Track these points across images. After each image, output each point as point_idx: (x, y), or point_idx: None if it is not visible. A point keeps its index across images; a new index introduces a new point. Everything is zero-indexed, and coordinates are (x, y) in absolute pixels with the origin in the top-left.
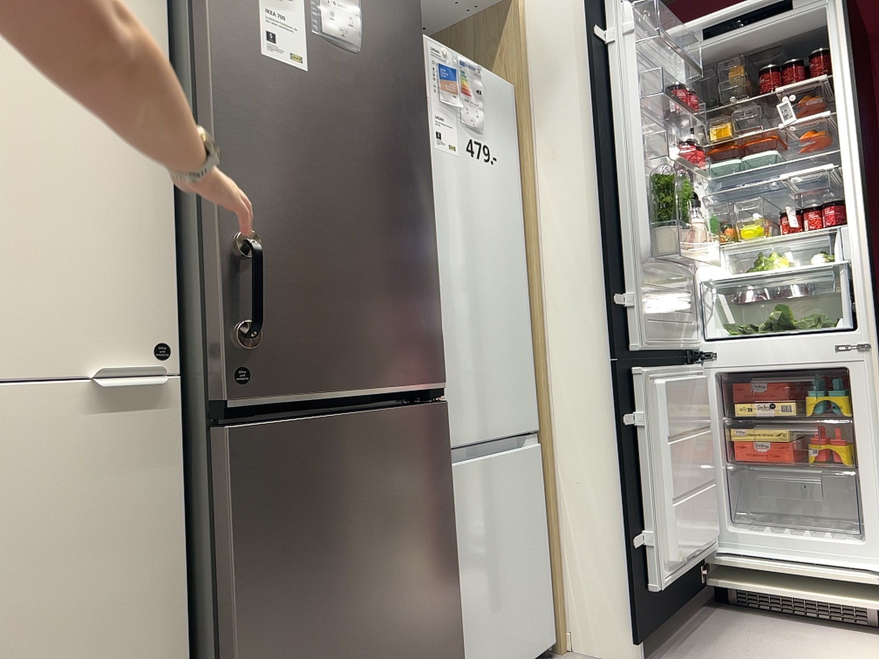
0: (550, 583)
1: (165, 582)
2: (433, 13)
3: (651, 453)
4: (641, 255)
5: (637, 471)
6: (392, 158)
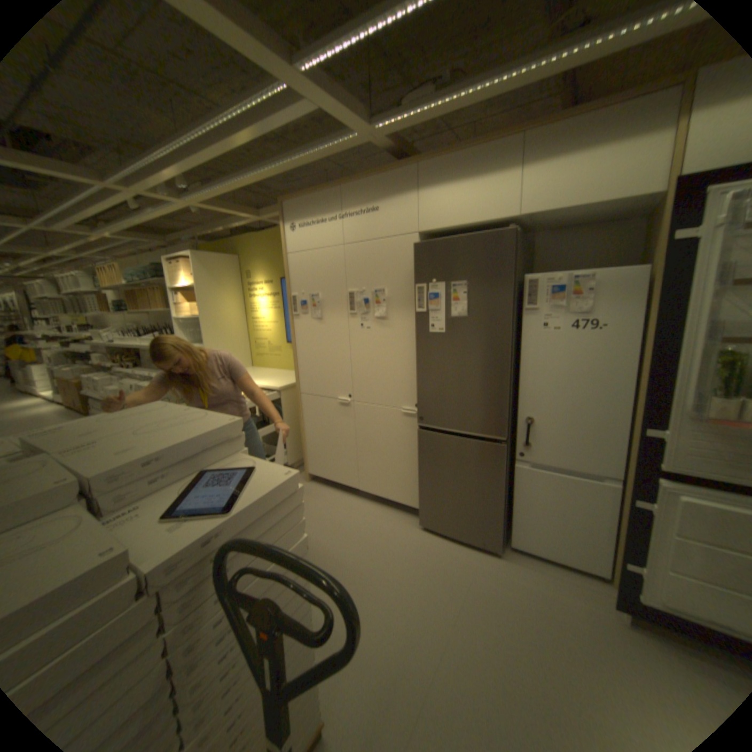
0: (617, 555)
1: (417, 454)
2: (630, 208)
3: (657, 534)
4: (688, 410)
5: (647, 537)
6: (483, 354)
